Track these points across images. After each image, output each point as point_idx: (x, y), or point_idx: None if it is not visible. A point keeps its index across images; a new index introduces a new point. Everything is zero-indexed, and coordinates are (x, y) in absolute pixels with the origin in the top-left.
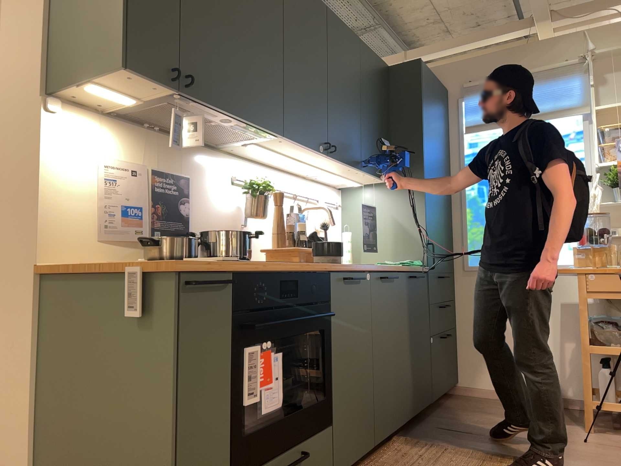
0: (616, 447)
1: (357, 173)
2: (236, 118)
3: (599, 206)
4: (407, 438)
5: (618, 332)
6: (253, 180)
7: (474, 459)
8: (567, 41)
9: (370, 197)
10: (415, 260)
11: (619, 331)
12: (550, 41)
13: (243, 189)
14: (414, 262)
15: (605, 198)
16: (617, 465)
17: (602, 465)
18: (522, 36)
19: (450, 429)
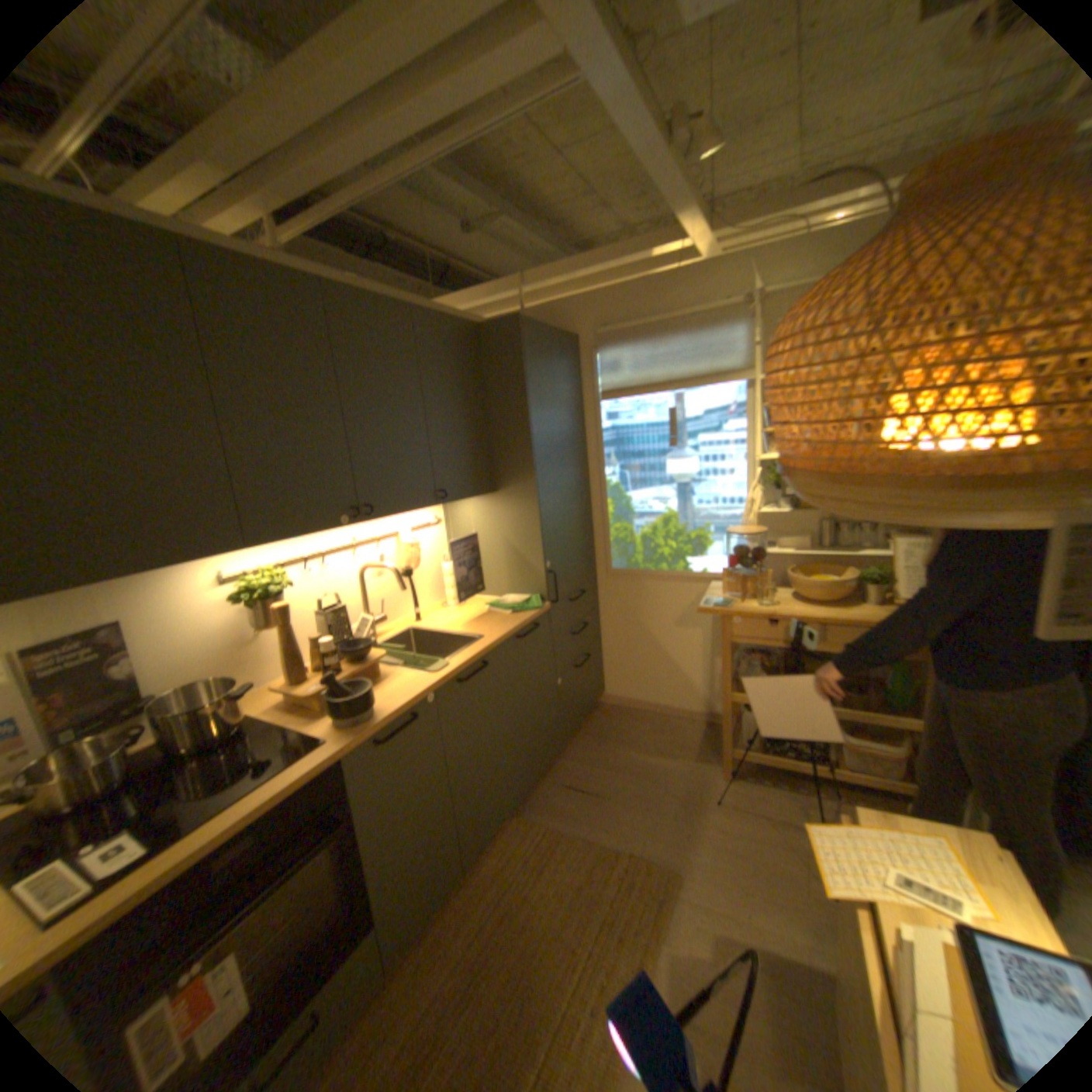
0: (749, 814)
1: (435, 504)
2: (112, 578)
3: (761, 506)
4: (521, 816)
5: (765, 677)
6: (248, 579)
7: (583, 865)
8: (733, 263)
9: (474, 510)
10: (532, 593)
11: (768, 674)
12: (711, 261)
13: (232, 599)
14: (529, 598)
15: (769, 494)
16: (742, 859)
17: (725, 861)
18: (676, 249)
19: (576, 788)
